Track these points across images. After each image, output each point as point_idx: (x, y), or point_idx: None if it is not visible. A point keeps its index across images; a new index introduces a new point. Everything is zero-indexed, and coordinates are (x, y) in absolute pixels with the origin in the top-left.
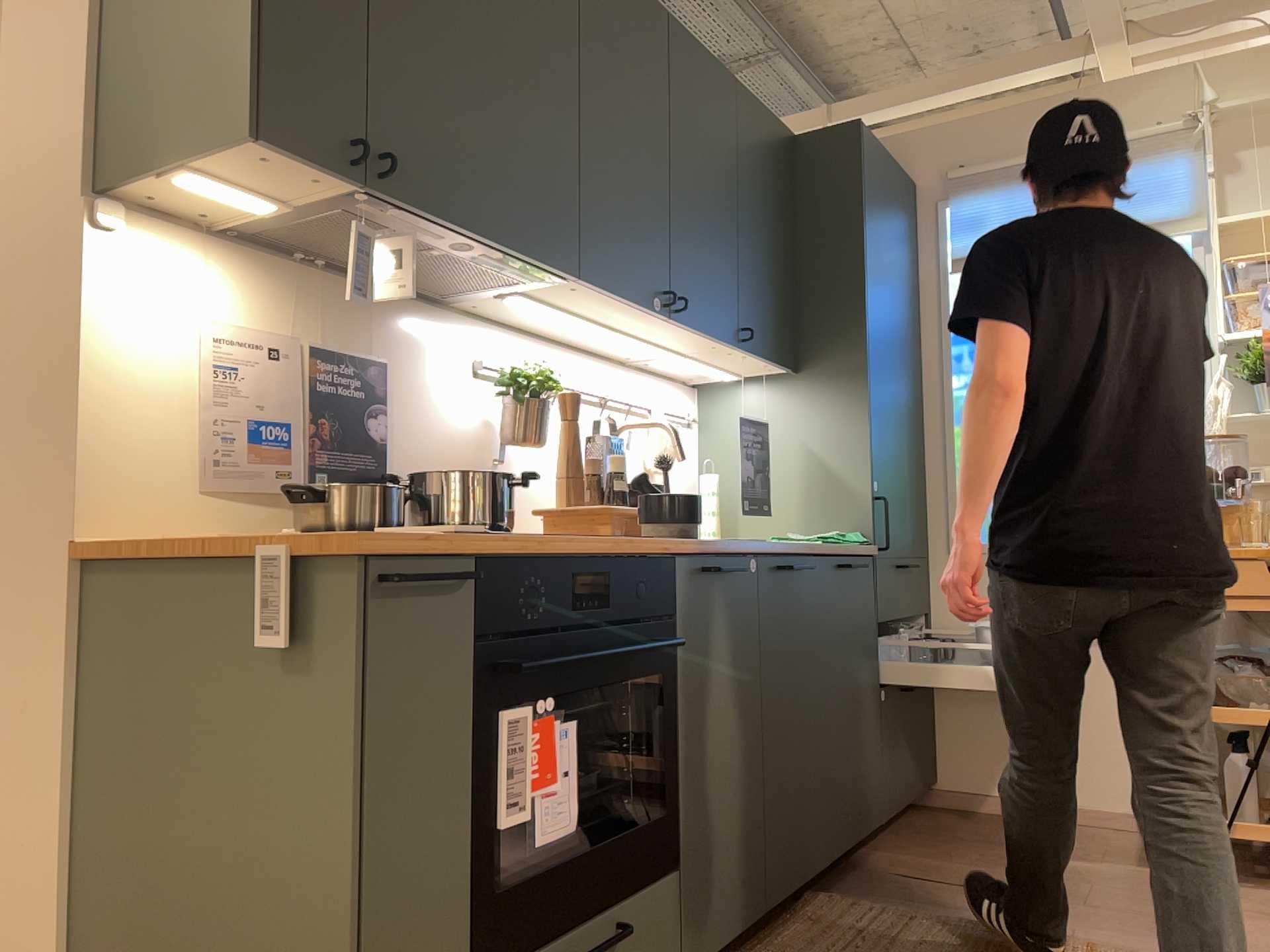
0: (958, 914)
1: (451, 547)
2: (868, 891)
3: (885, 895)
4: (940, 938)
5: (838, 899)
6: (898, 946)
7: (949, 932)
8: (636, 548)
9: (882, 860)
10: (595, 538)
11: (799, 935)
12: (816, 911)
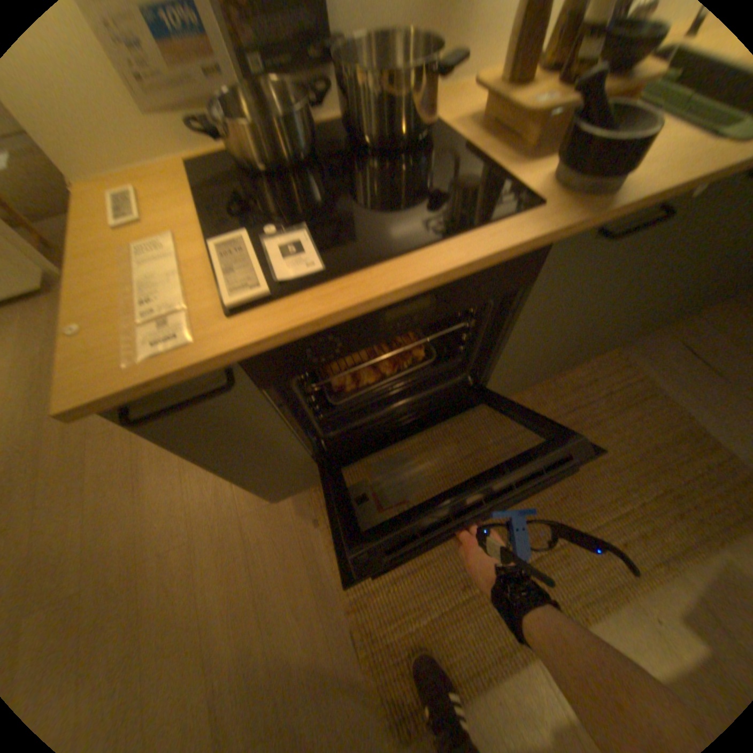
0: (687, 401)
1: (193, 374)
2: (649, 353)
3: (656, 362)
4: (653, 421)
5: (621, 358)
6: (622, 415)
7: (664, 418)
8: (490, 251)
9: (685, 325)
10: (435, 251)
11: (574, 379)
12: (599, 362)
